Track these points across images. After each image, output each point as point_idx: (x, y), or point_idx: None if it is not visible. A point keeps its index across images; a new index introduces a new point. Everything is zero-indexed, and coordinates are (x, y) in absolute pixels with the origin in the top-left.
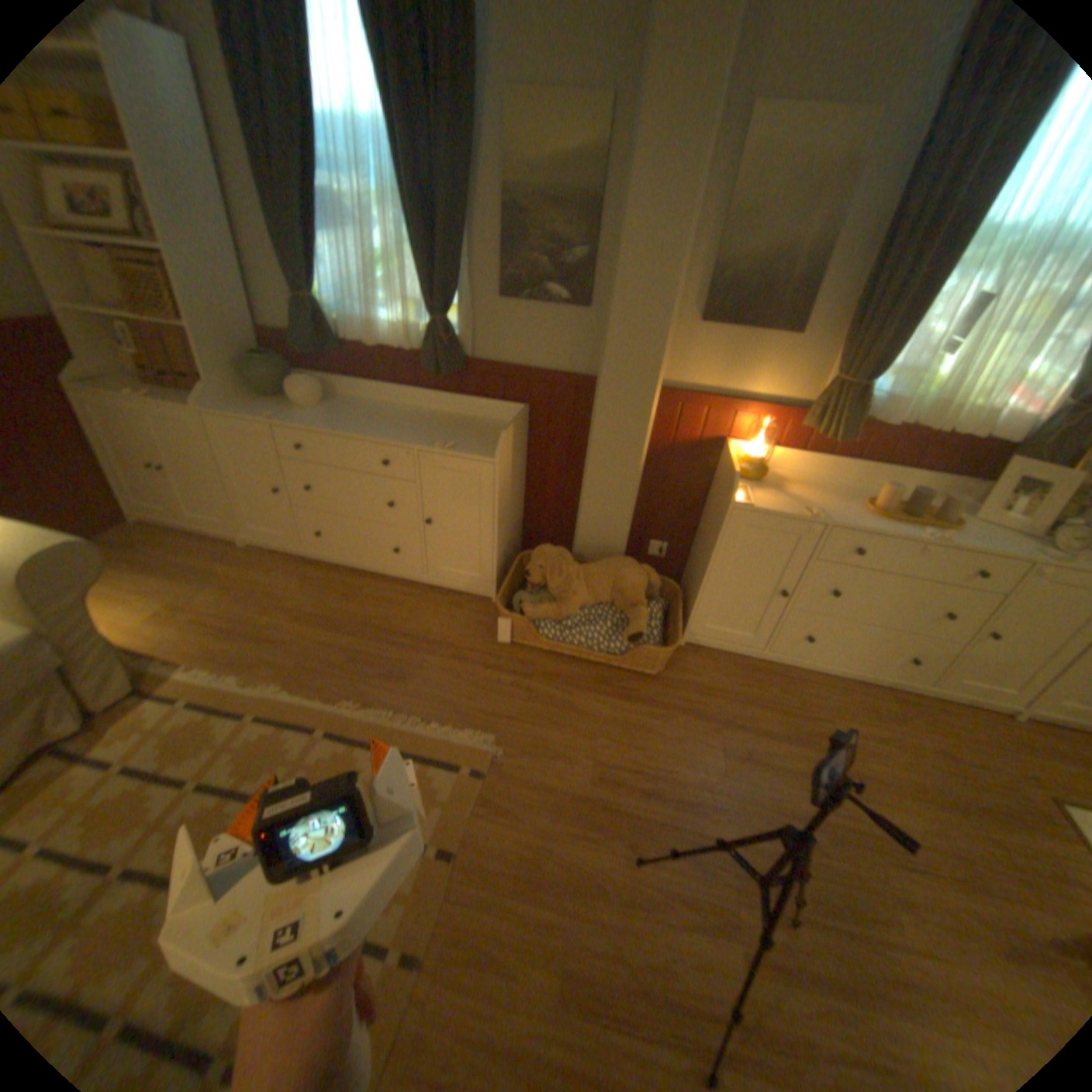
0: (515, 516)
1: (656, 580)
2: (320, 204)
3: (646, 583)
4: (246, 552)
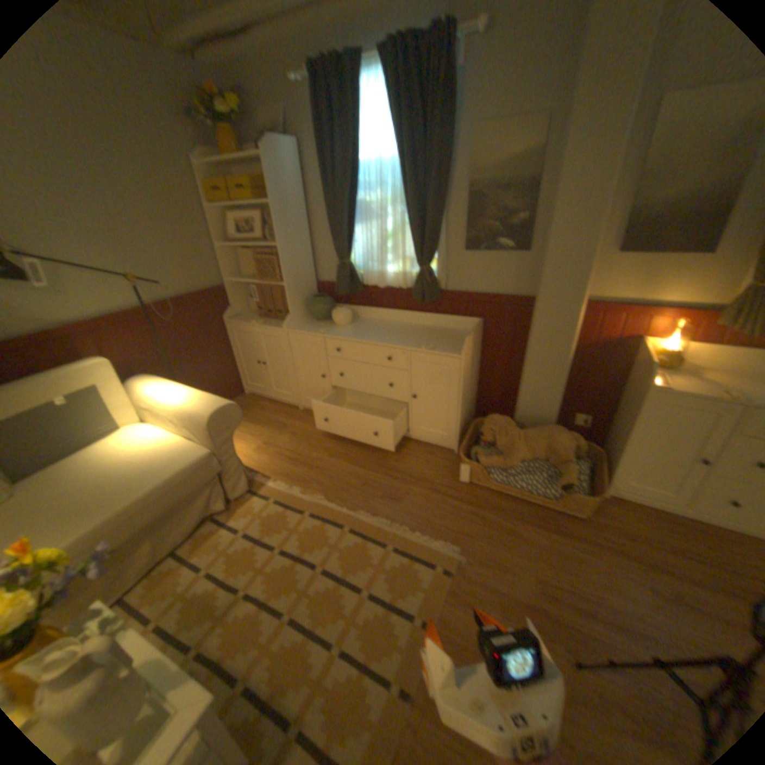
0: (471, 393)
1: (583, 444)
2: (357, 208)
3: (575, 446)
4: (303, 411)
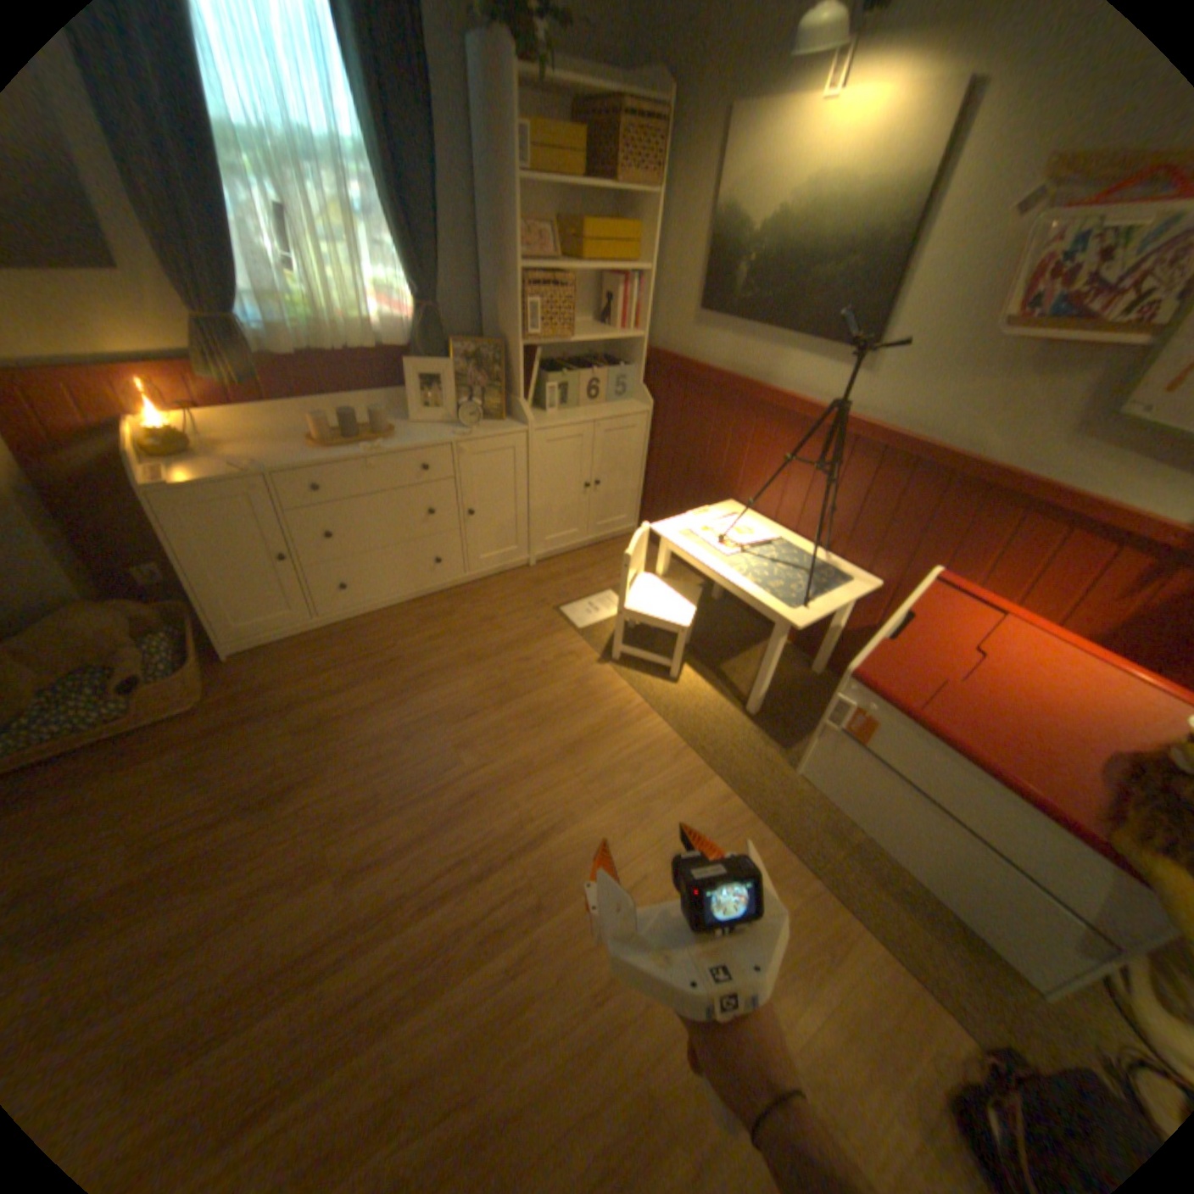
0: None
1: (138, 612)
2: None
3: (119, 622)
4: None
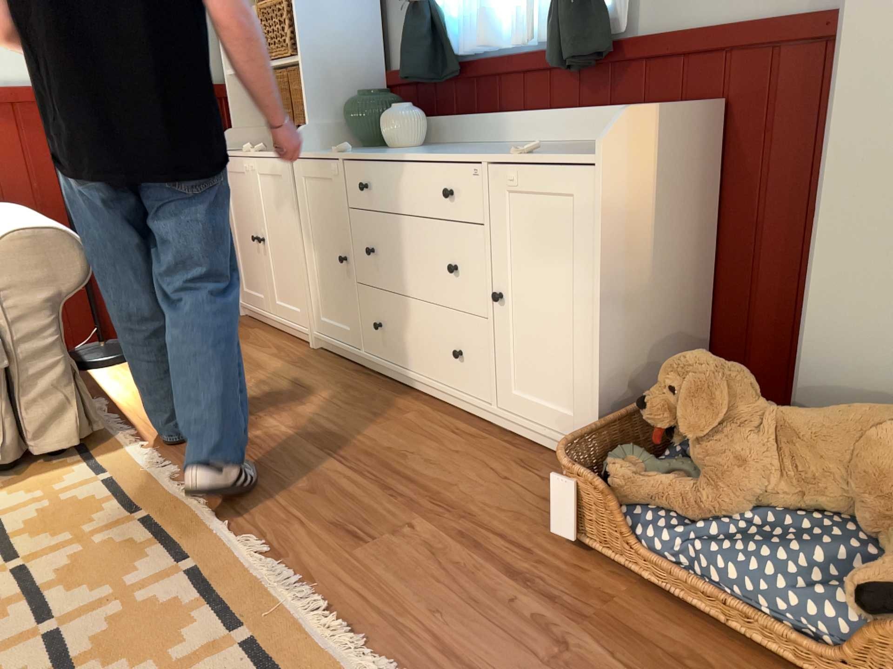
0: (675, 319)
1: None
2: None
3: None
4: (314, 353)
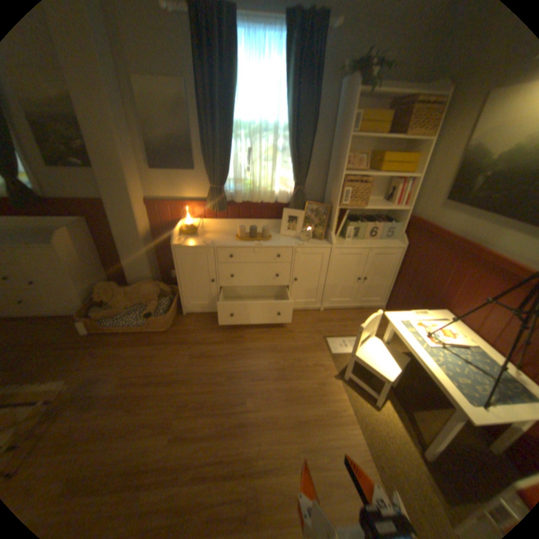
0: (92, 273)
1: (163, 289)
2: None
3: (156, 291)
4: None
